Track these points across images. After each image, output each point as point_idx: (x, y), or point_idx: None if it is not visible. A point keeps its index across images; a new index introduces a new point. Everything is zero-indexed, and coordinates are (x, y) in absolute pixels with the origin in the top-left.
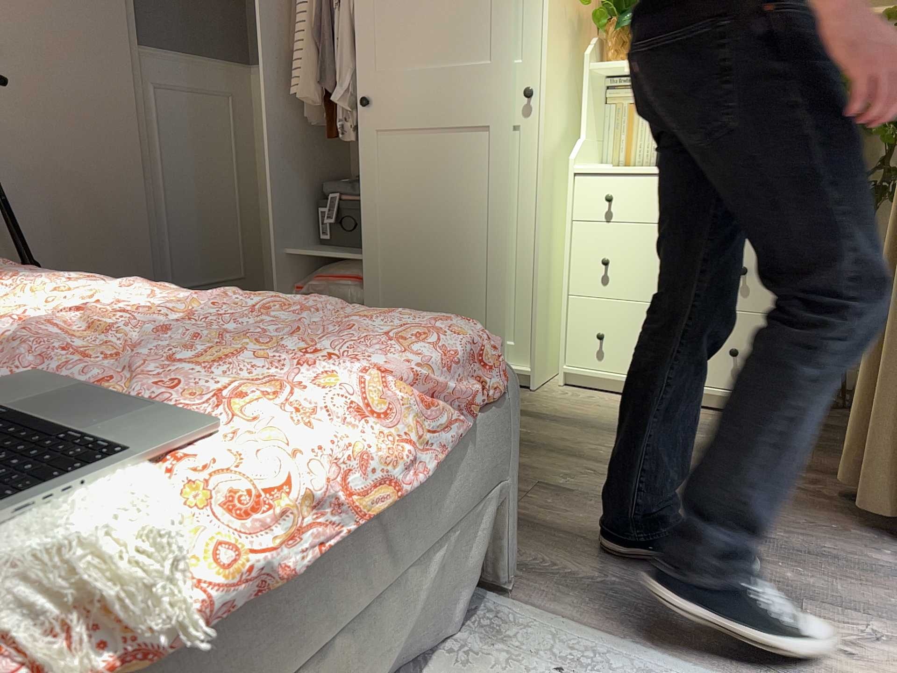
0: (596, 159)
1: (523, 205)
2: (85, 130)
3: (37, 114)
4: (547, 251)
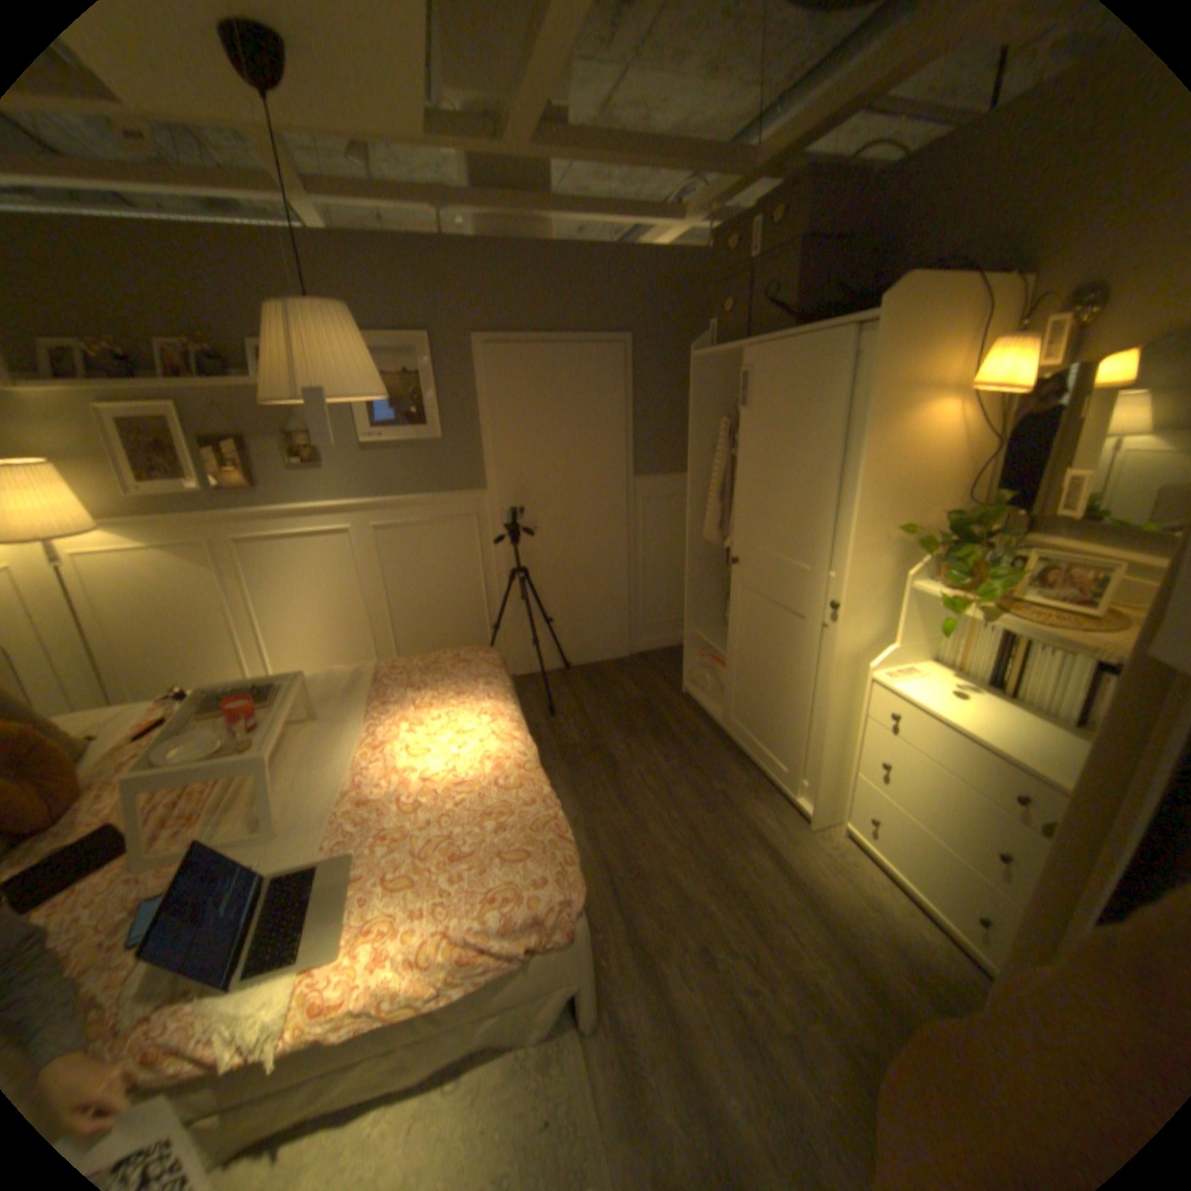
0: (926, 655)
1: (823, 687)
2: (590, 537)
3: (563, 532)
4: (839, 731)
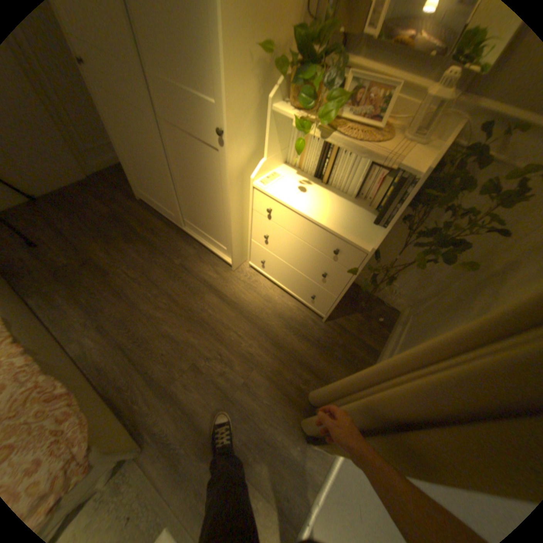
0: (280, 161)
1: (224, 196)
2: None
3: None
4: (238, 220)
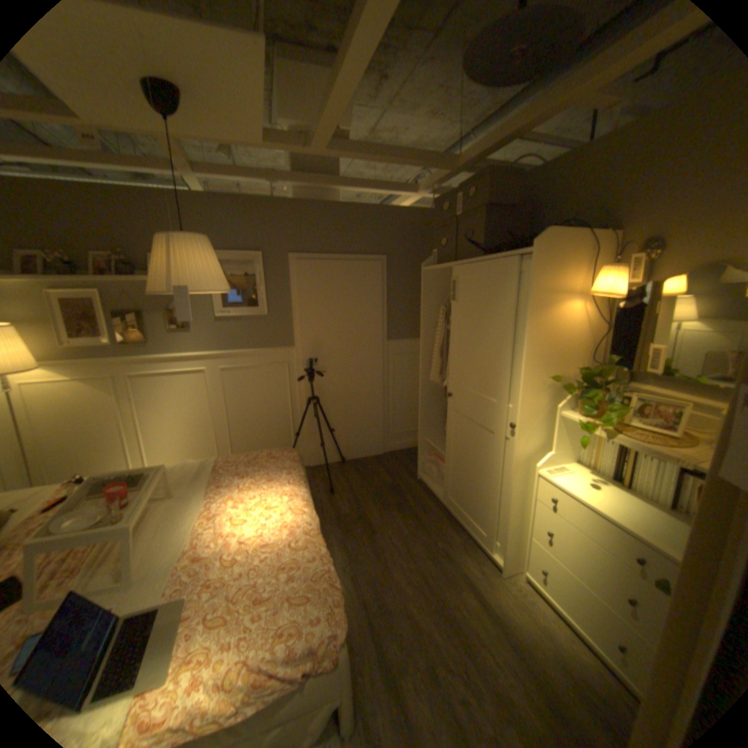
0: (571, 459)
1: (507, 479)
2: (359, 377)
3: (342, 374)
4: (518, 509)
